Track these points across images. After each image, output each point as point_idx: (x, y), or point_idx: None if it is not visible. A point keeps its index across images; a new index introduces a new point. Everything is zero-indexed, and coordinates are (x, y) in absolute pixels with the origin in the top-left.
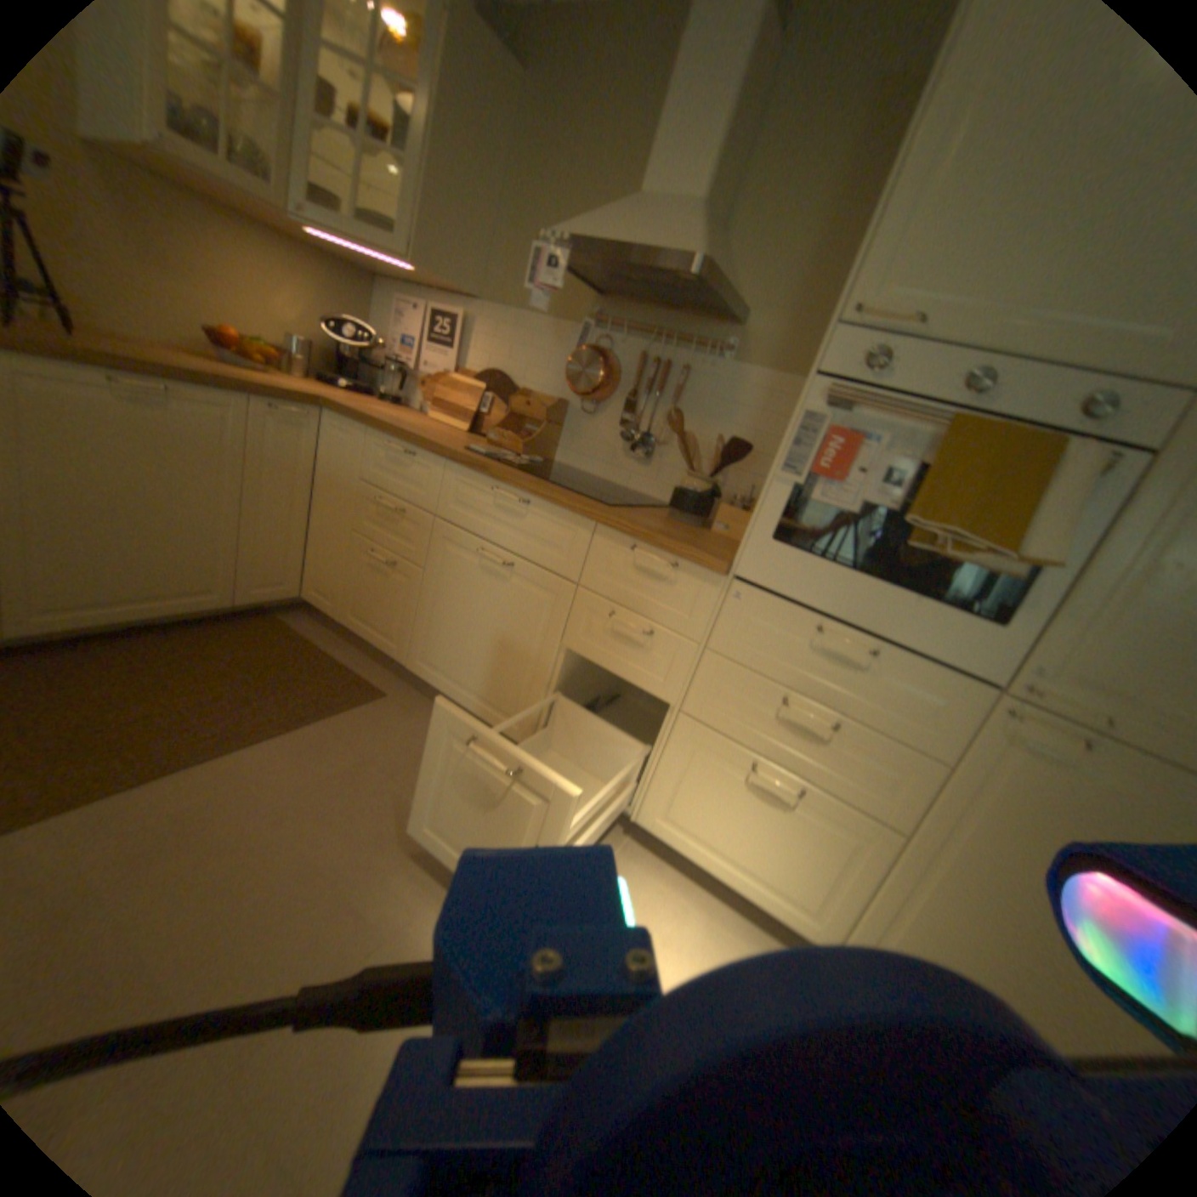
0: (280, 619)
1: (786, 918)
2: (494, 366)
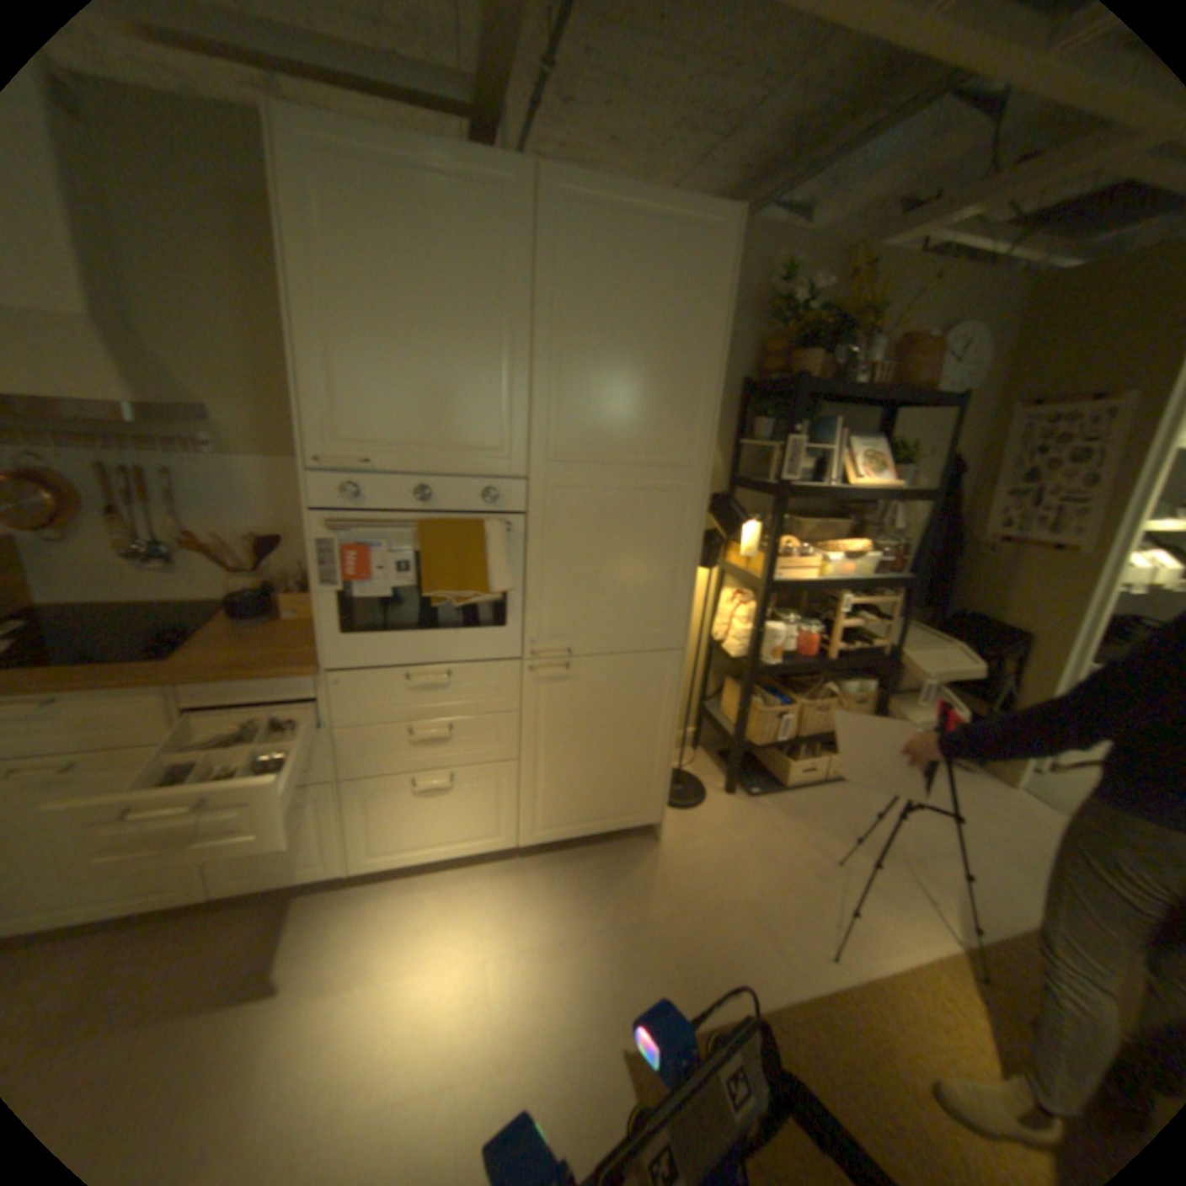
0: None
1: (481, 848)
2: None
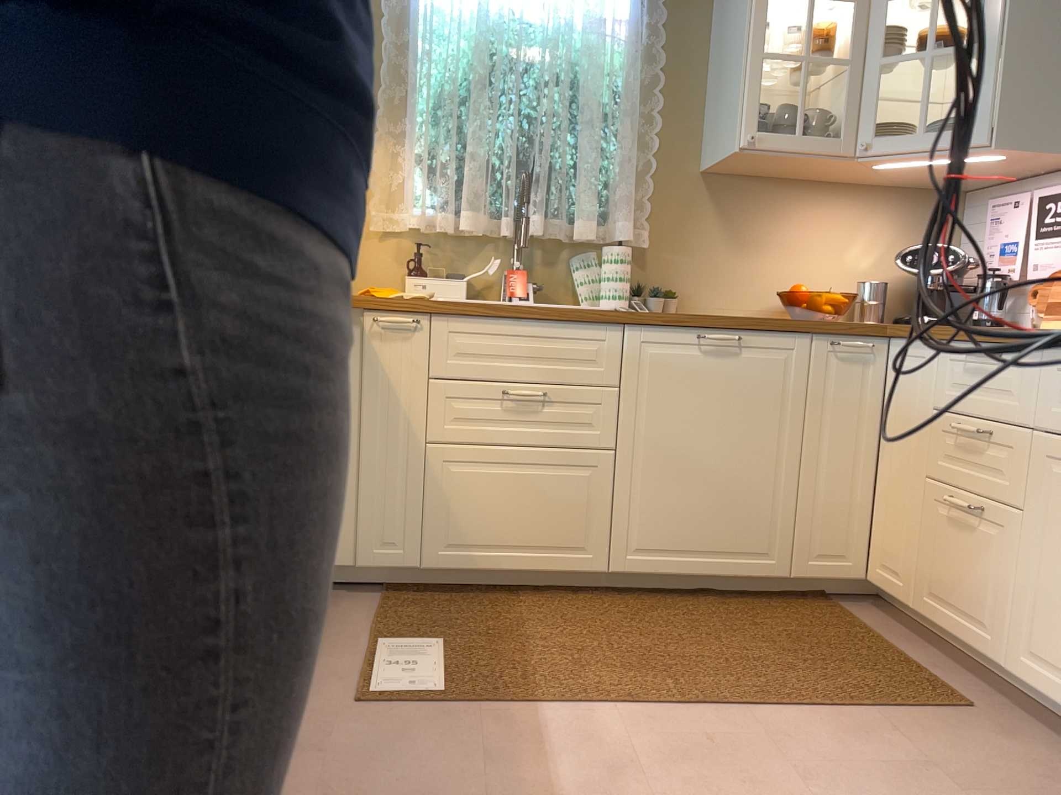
0: (845, 605)
1: None
2: None
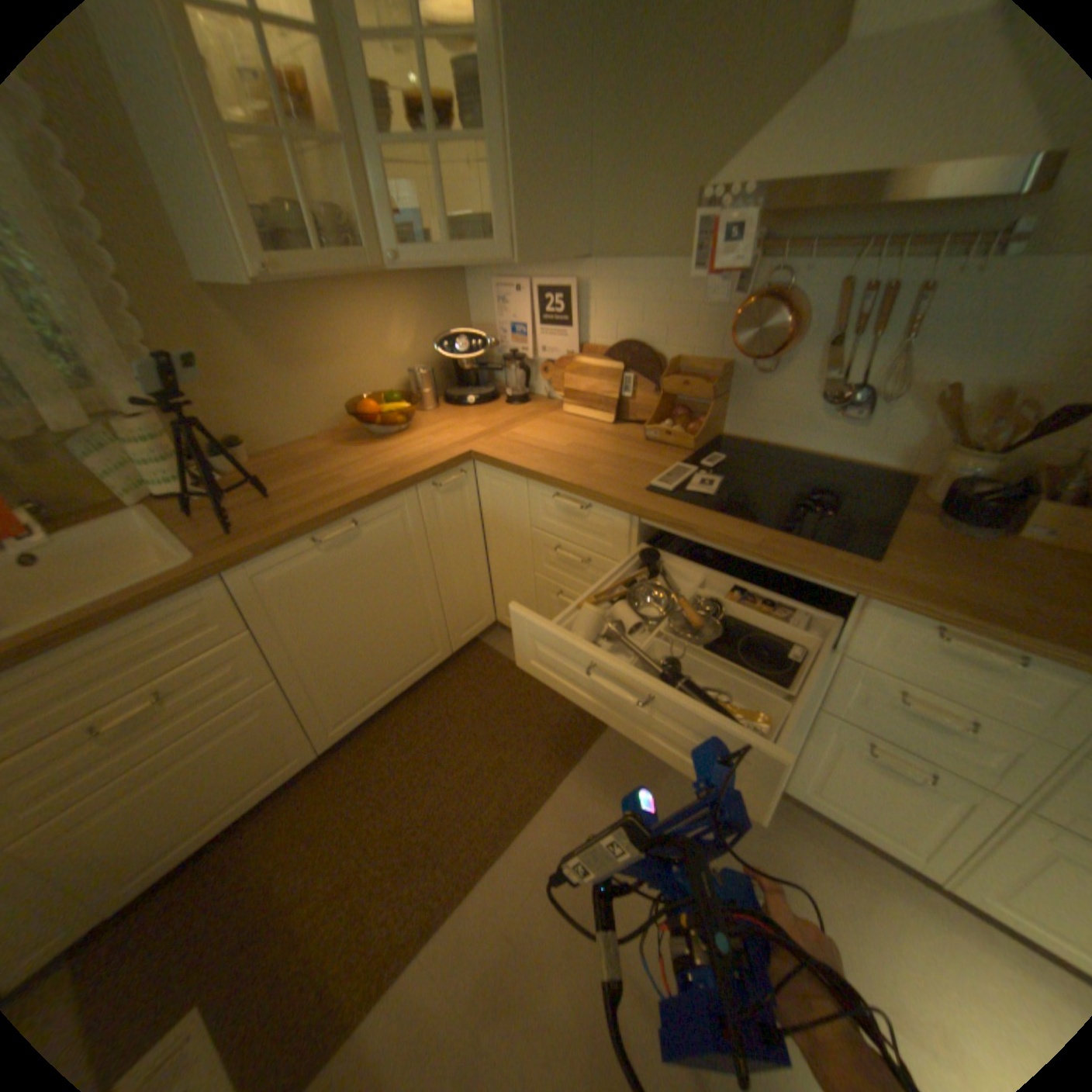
0: (487, 642)
1: None
2: (624, 333)
